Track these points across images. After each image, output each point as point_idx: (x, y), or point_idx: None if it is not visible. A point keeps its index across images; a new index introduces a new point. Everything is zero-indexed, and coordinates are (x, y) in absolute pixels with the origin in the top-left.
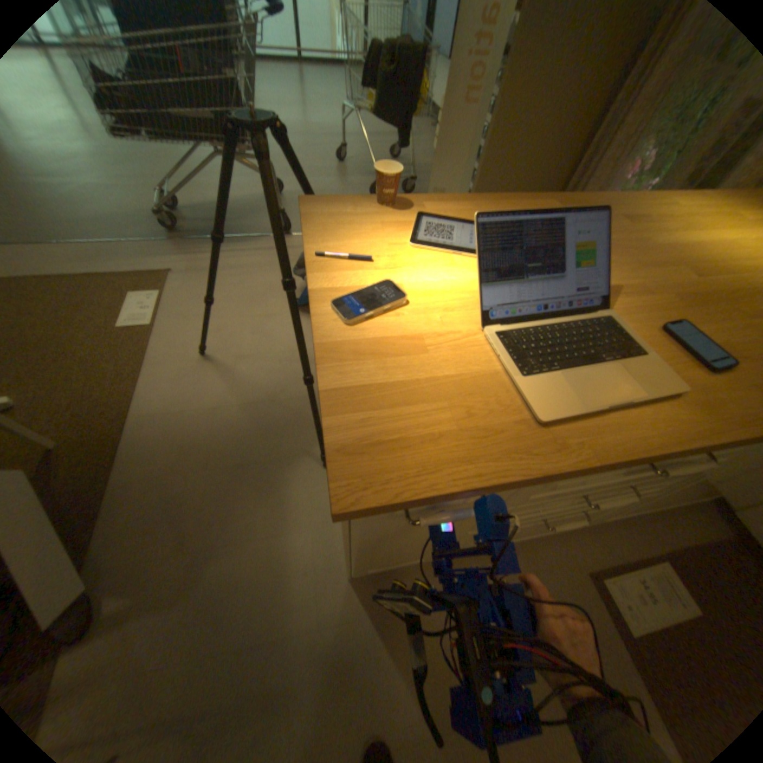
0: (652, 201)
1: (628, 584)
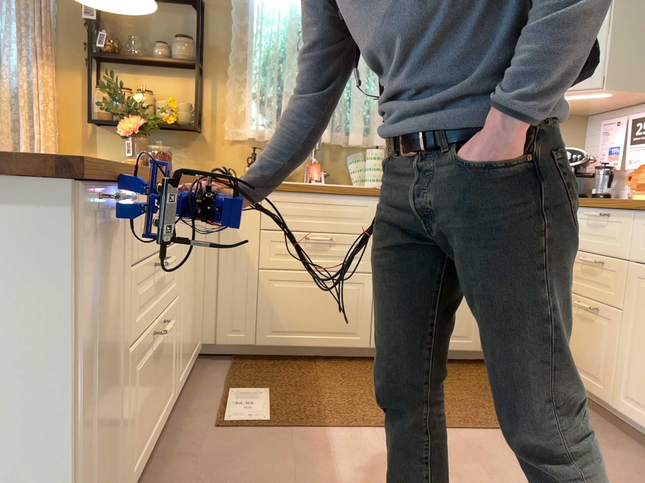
0: None
1: (230, 412)
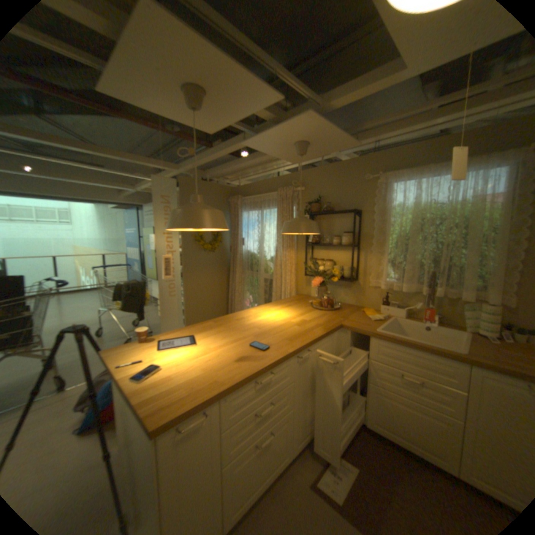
0: (243, 314)
1: (326, 480)
